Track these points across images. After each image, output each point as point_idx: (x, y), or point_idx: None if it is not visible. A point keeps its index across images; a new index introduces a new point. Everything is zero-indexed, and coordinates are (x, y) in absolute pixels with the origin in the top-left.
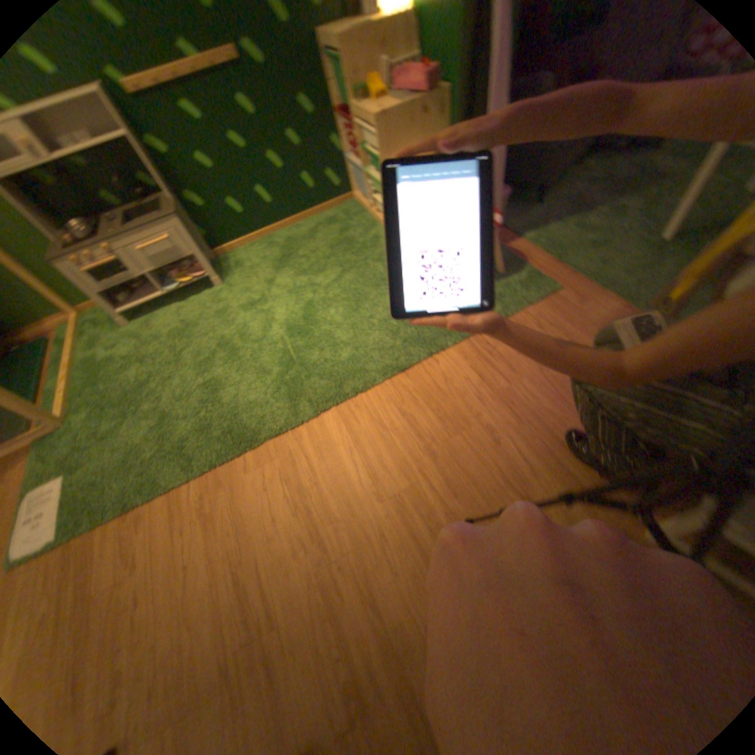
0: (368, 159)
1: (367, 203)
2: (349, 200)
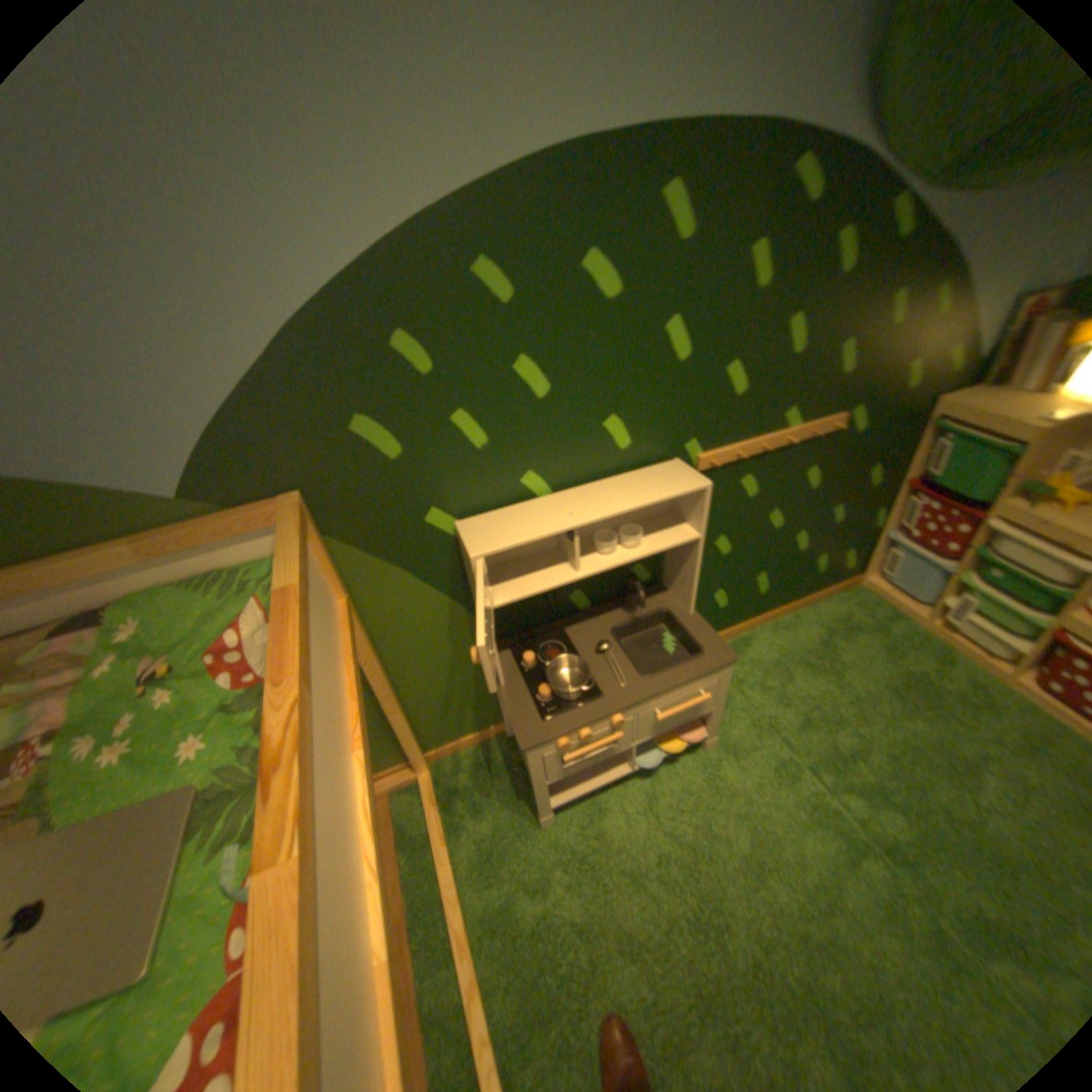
0: (975, 565)
1: (916, 608)
2: (858, 588)
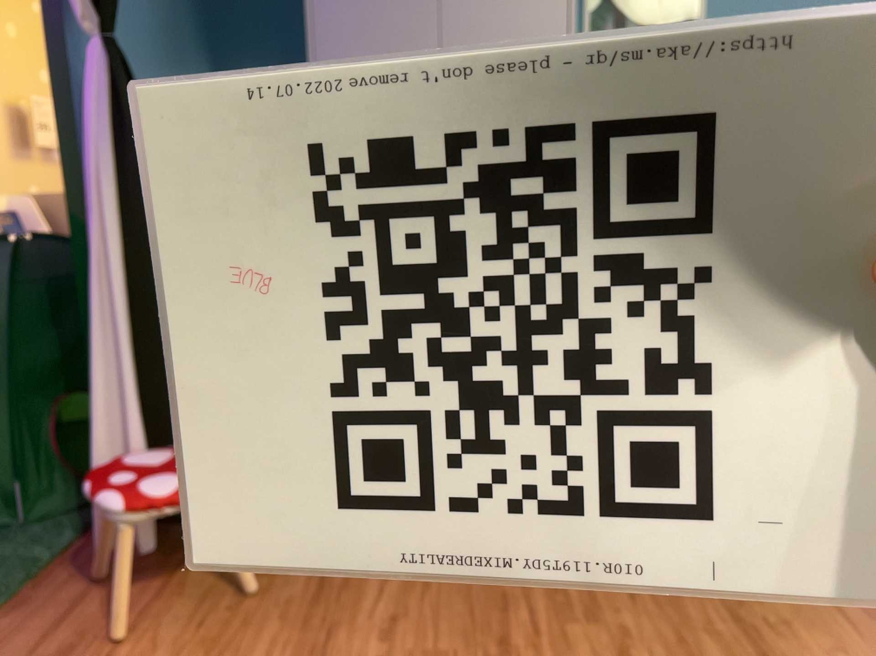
0: None
1: None
2: None
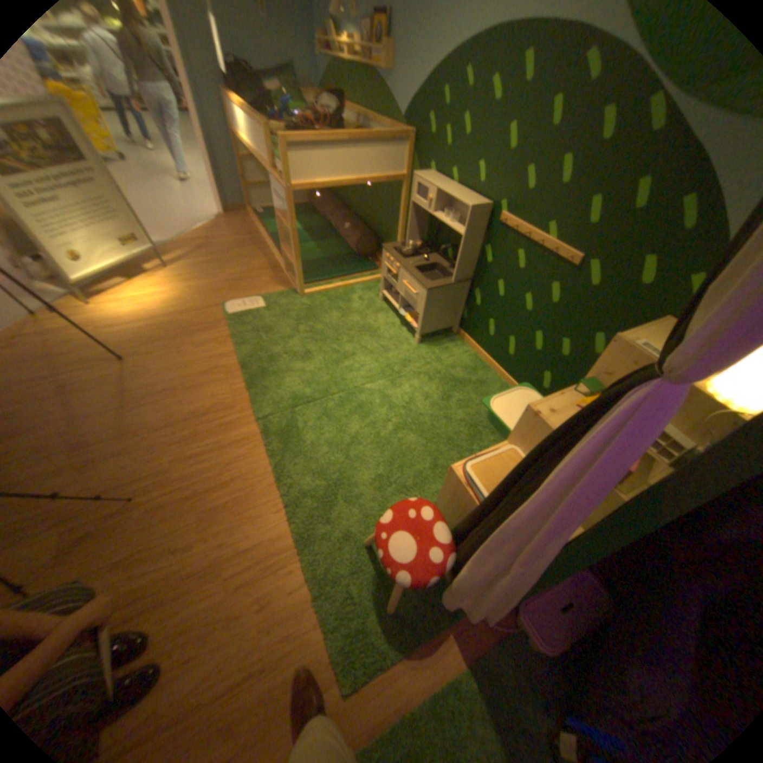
0: None
1: None
2: None
